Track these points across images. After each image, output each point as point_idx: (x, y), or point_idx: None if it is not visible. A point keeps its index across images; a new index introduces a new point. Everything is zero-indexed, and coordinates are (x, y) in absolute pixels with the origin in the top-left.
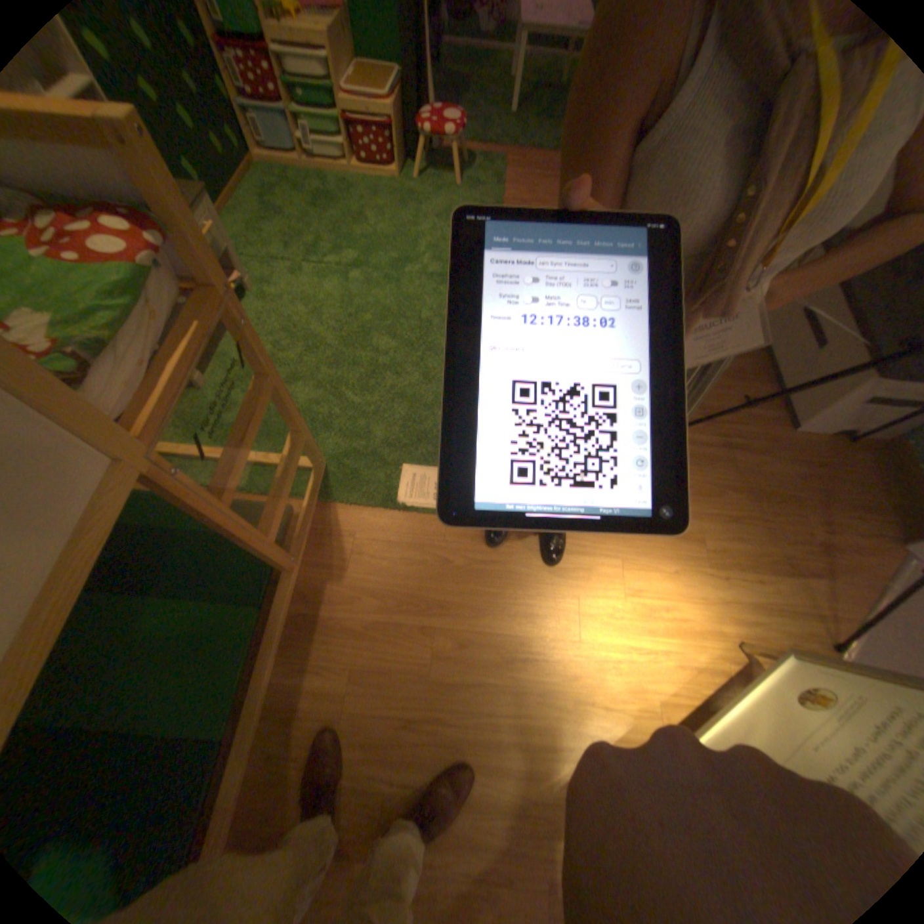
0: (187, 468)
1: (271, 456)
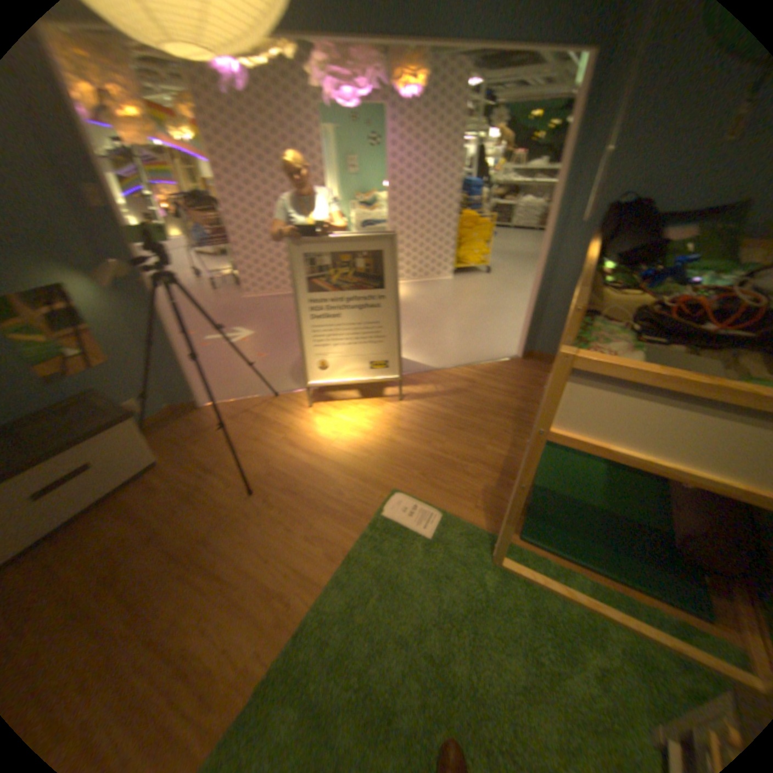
0: (618, 607)
1: (538, 582)
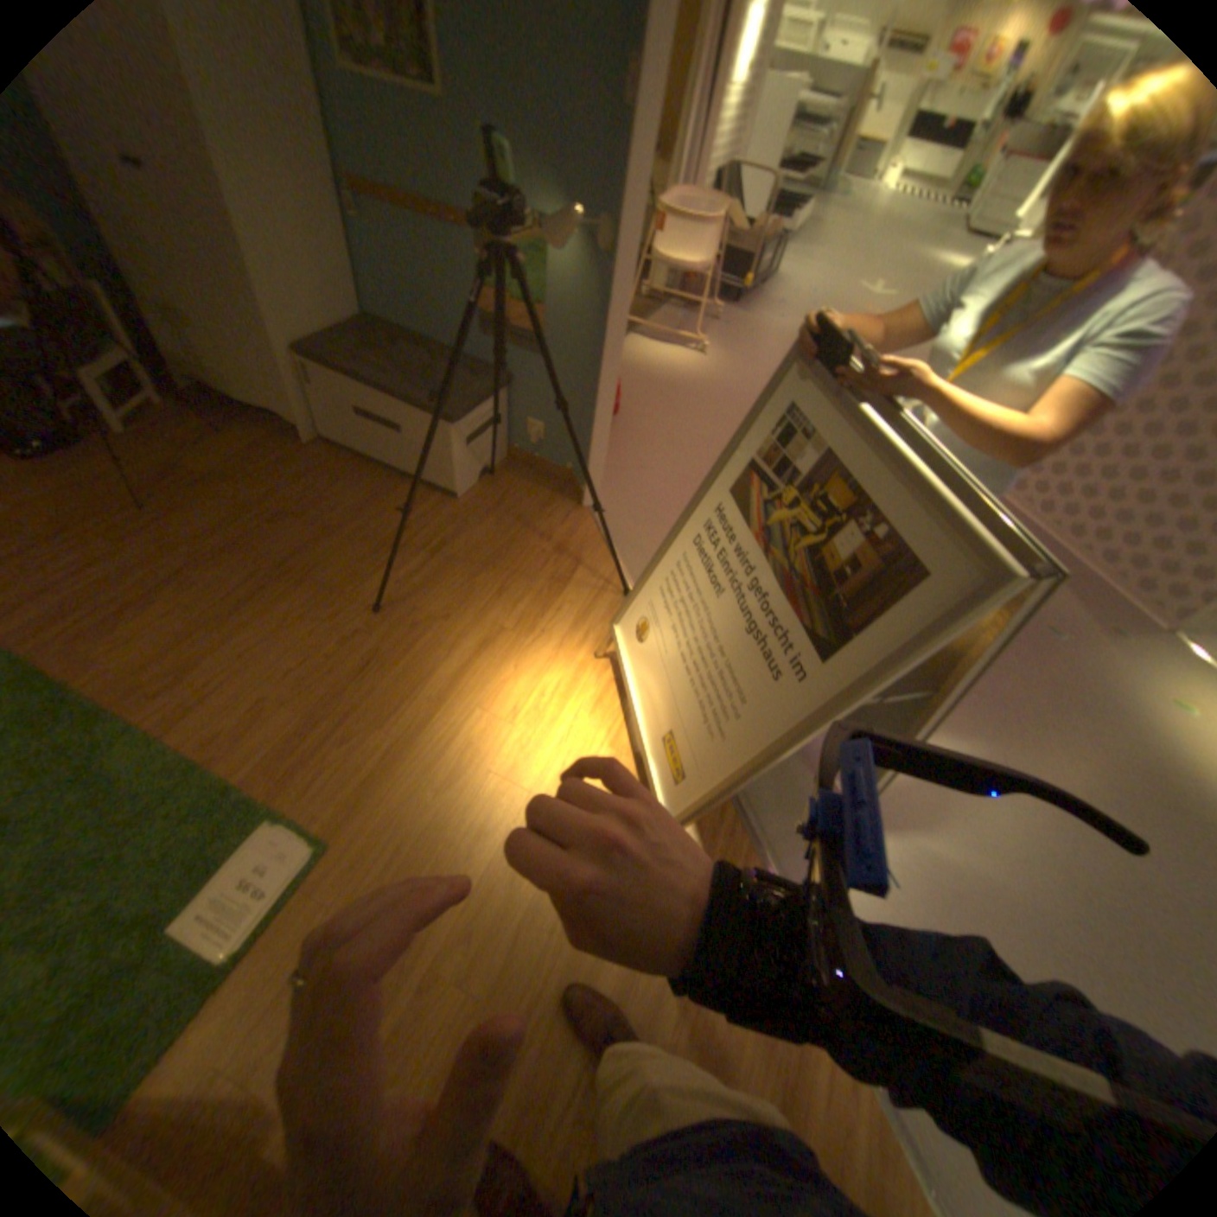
0: None
1: None
